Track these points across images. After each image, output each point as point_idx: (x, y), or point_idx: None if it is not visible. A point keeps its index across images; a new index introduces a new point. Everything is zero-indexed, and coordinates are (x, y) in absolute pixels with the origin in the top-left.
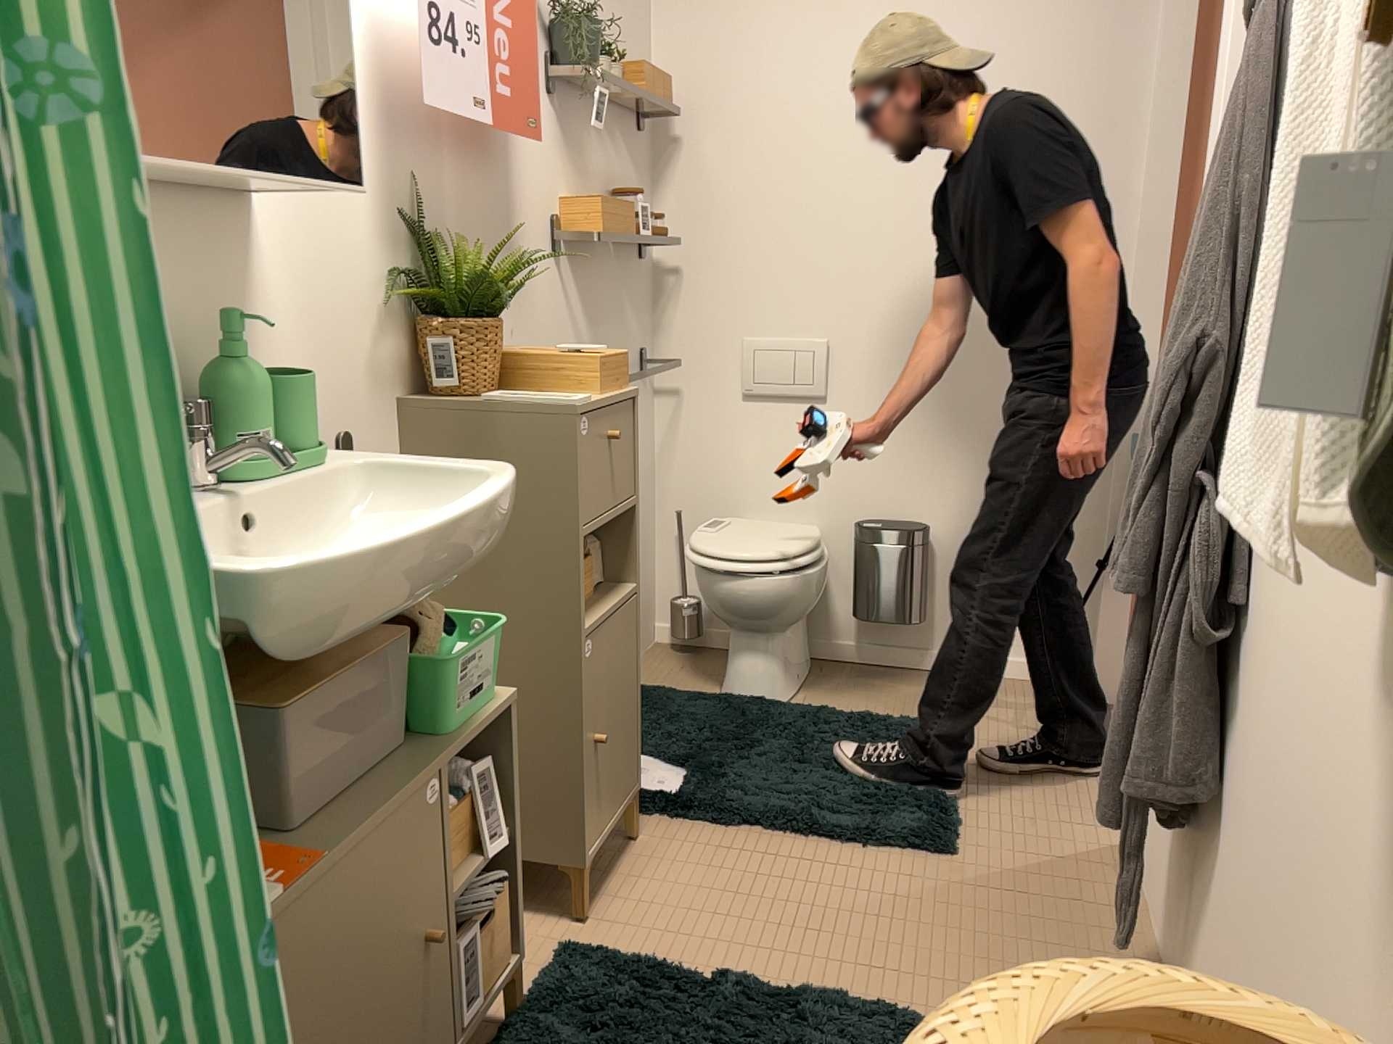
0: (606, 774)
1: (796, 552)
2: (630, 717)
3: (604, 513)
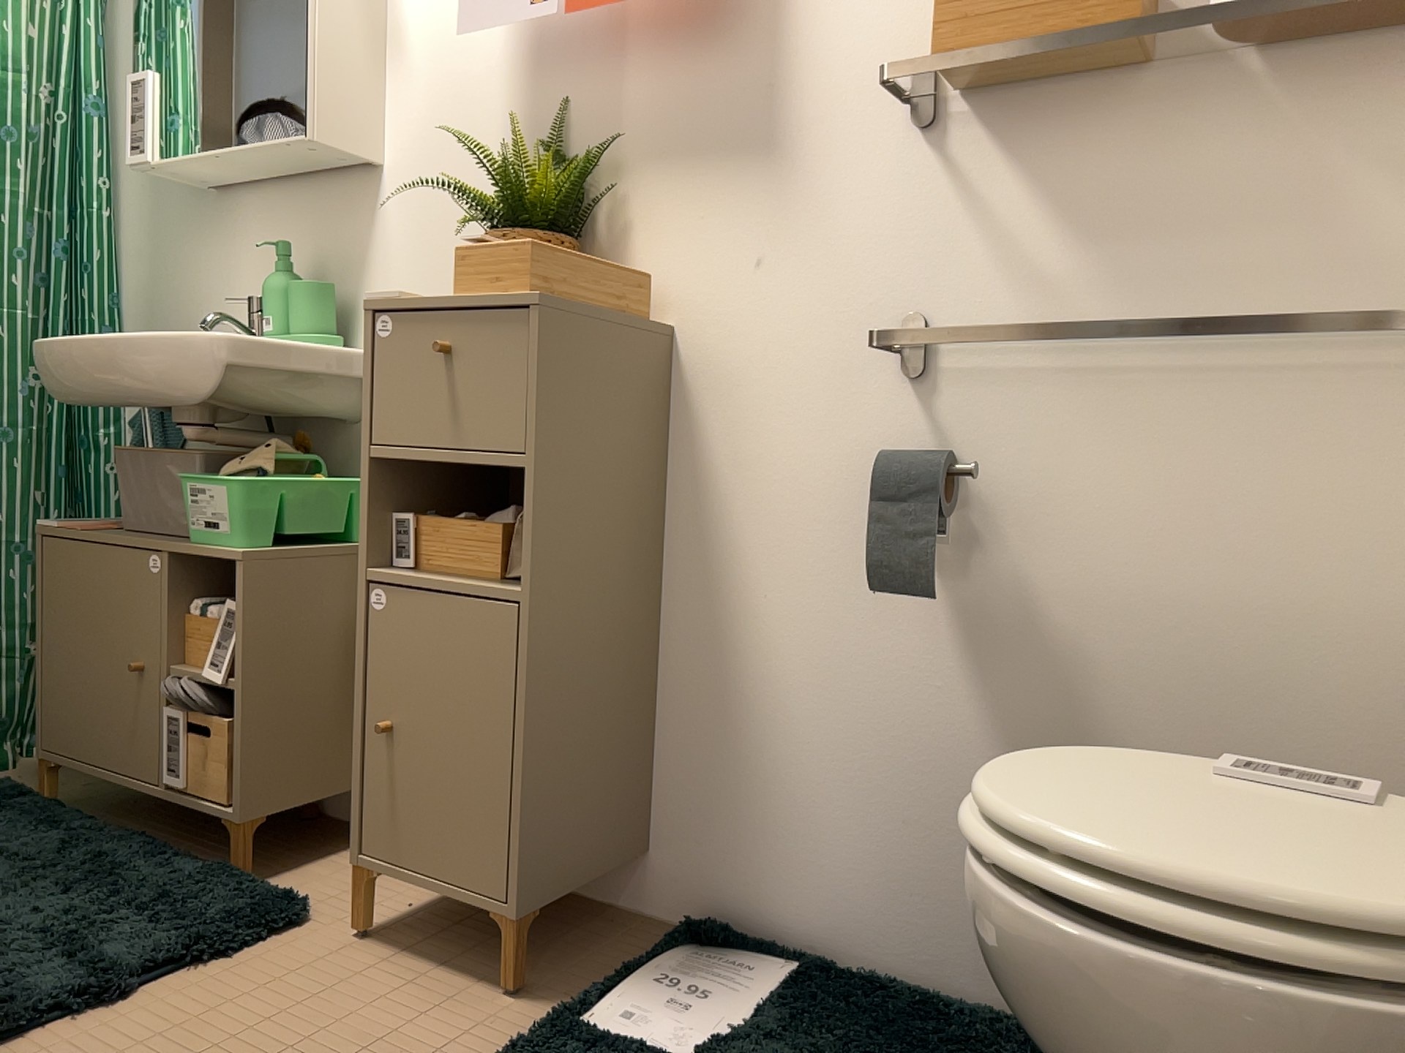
0: (398, 789)
1: (1059, 832)
2: (475, 774)
3: (422, 447)
